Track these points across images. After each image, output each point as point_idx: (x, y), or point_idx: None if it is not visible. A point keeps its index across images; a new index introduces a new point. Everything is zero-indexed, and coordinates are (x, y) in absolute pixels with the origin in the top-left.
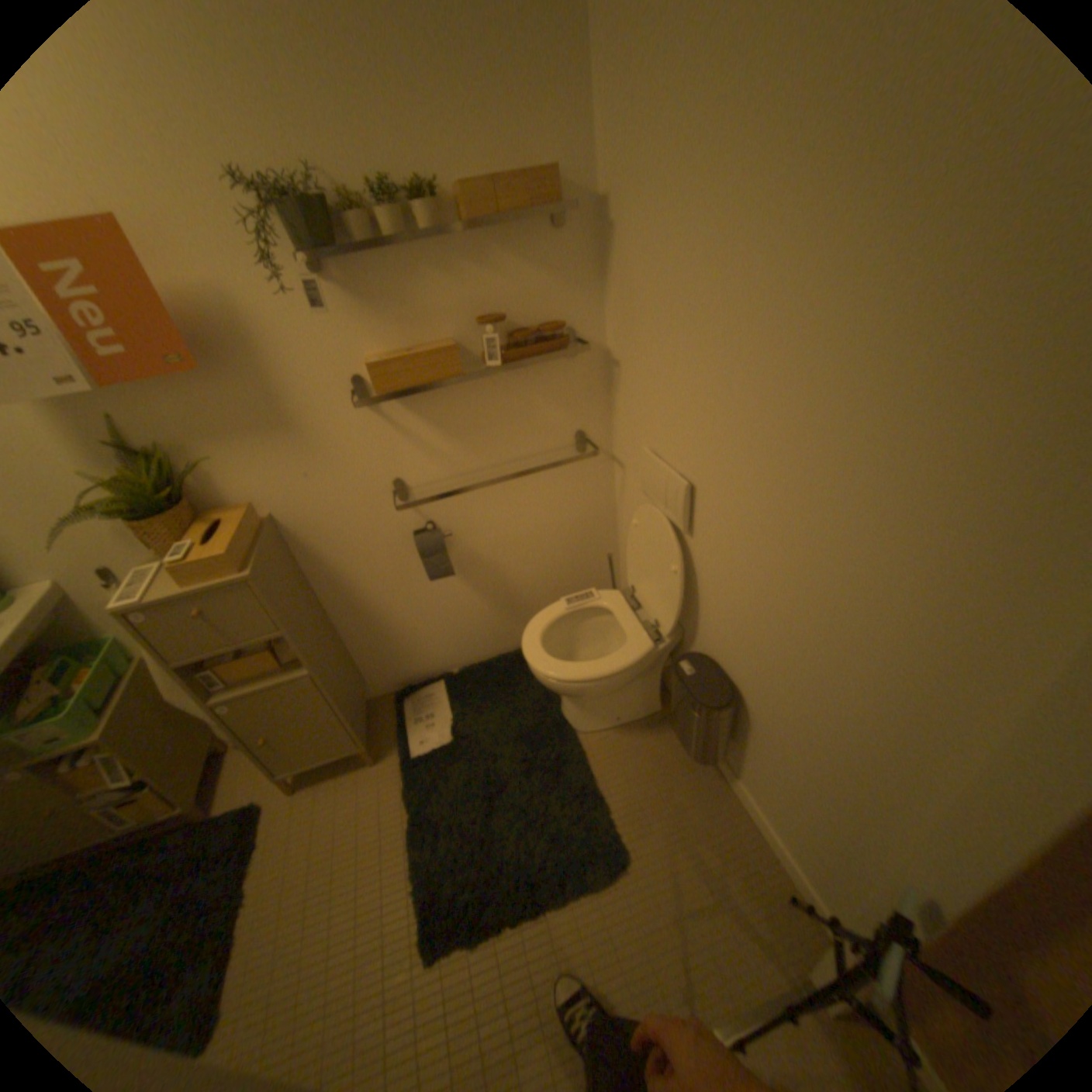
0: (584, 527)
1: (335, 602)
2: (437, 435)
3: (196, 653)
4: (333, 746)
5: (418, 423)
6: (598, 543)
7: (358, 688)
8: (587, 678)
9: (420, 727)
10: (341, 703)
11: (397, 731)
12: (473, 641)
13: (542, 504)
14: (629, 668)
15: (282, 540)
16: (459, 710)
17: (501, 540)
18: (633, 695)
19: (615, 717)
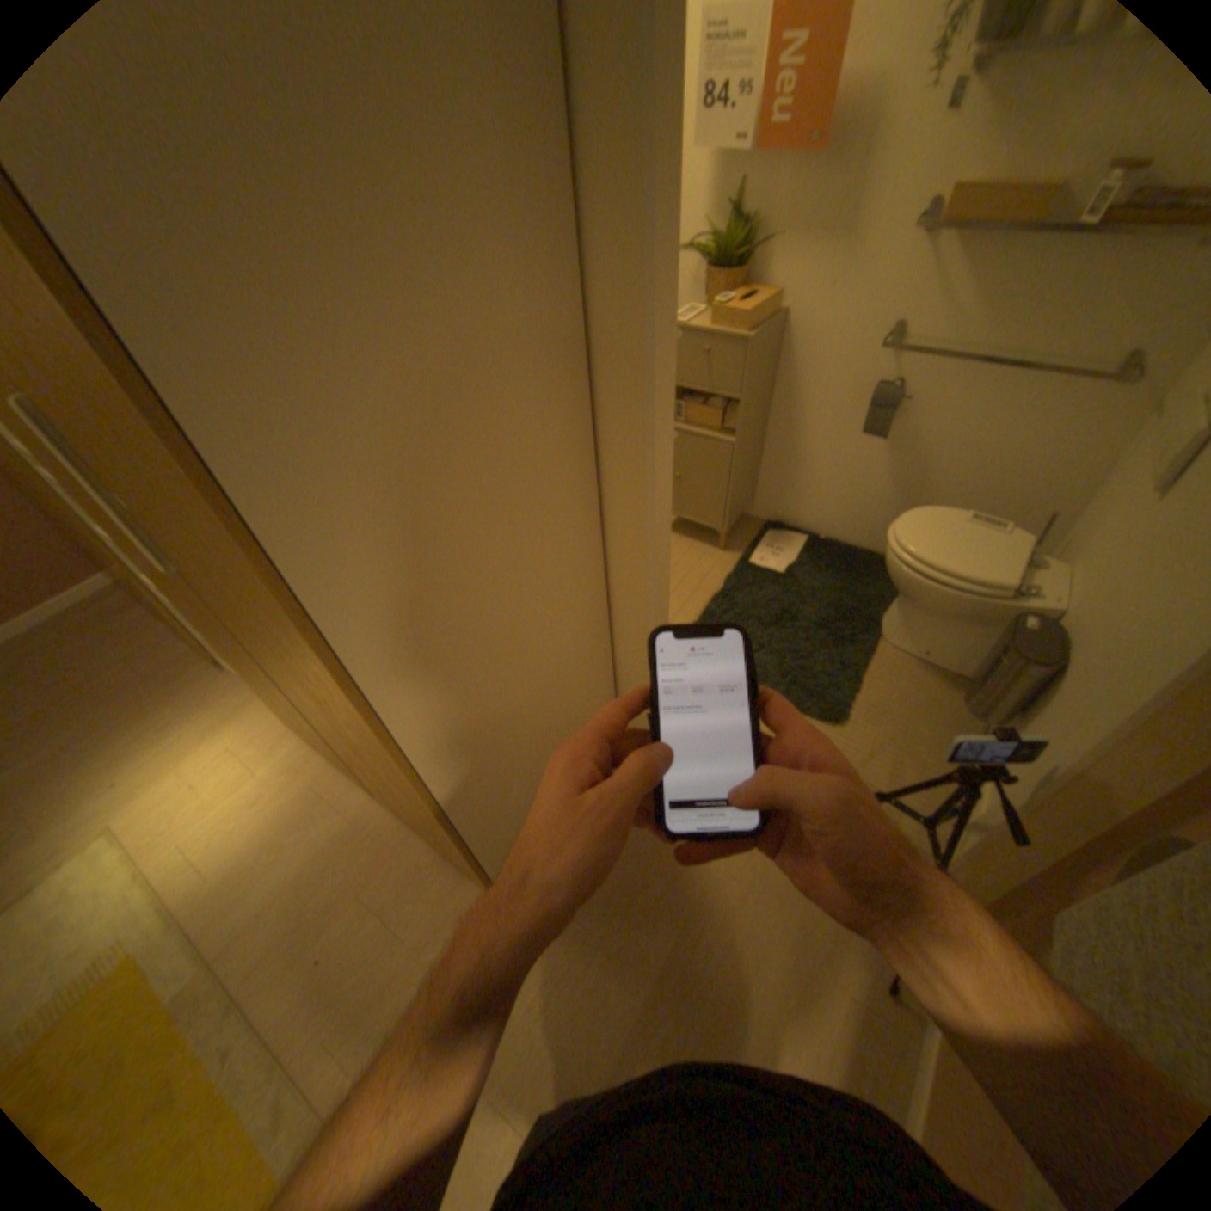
0: (1055, 471)
1: (781, 413)
2: (971, 289)
3: (689, 382)
4: (711, 513)
5: (962, 269)
6: (1058, 500)
7: (749, 493)
8: (930, 579)
9: (769, 551)
10: (737, 485)
11: (752, 543)
12: (856, 521)
13: (1026, 419)
14: (977, 597)
15: (782, 335)
16: (805, 560)
17: (954, 435)
18: (962, 642)
19: (928, 650)
